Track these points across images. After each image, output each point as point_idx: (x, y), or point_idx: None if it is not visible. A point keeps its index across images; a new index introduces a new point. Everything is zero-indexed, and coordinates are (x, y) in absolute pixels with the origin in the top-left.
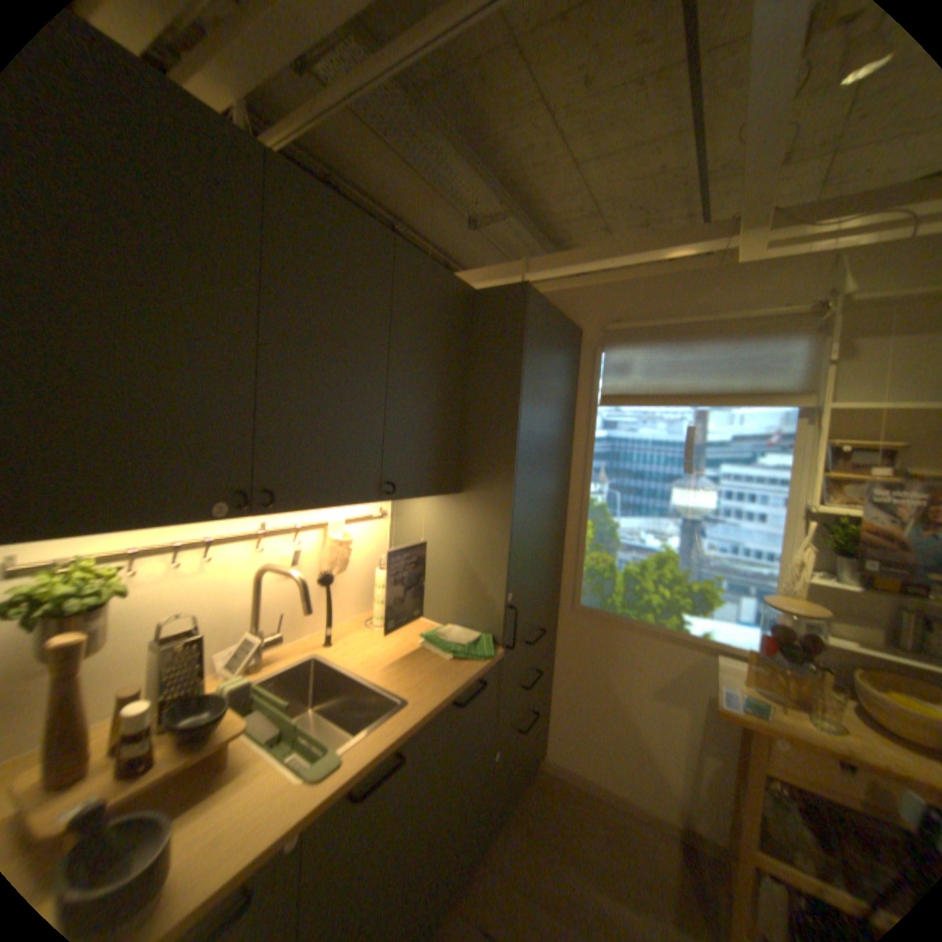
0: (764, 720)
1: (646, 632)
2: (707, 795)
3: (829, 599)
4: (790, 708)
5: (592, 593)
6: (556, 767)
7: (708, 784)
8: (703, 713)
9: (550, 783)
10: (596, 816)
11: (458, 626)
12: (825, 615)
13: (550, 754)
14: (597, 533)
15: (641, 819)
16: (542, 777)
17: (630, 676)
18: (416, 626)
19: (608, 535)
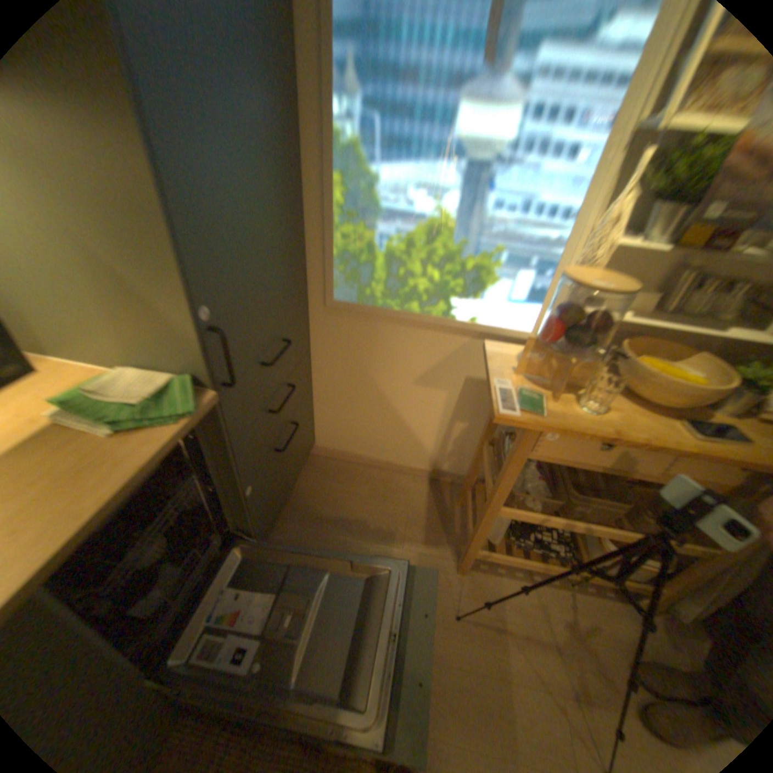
0: (538, 414)
1: (409, 321)
2: (452, 446)
3: (611, 263)
4: (558, 390)
5: (346, 282)
6: (325, 448)
7: (454, 439)
8: (458, 389)
9: (320, 461)
10: (361, 478)
11: (130, 365)
12: (627, 284)
13: (317, 440)
14: (348, 192)
15: (398, 470)
16: (312, 458)
17: (390, 367)
18: (55, 375)
19: (364, 194)
